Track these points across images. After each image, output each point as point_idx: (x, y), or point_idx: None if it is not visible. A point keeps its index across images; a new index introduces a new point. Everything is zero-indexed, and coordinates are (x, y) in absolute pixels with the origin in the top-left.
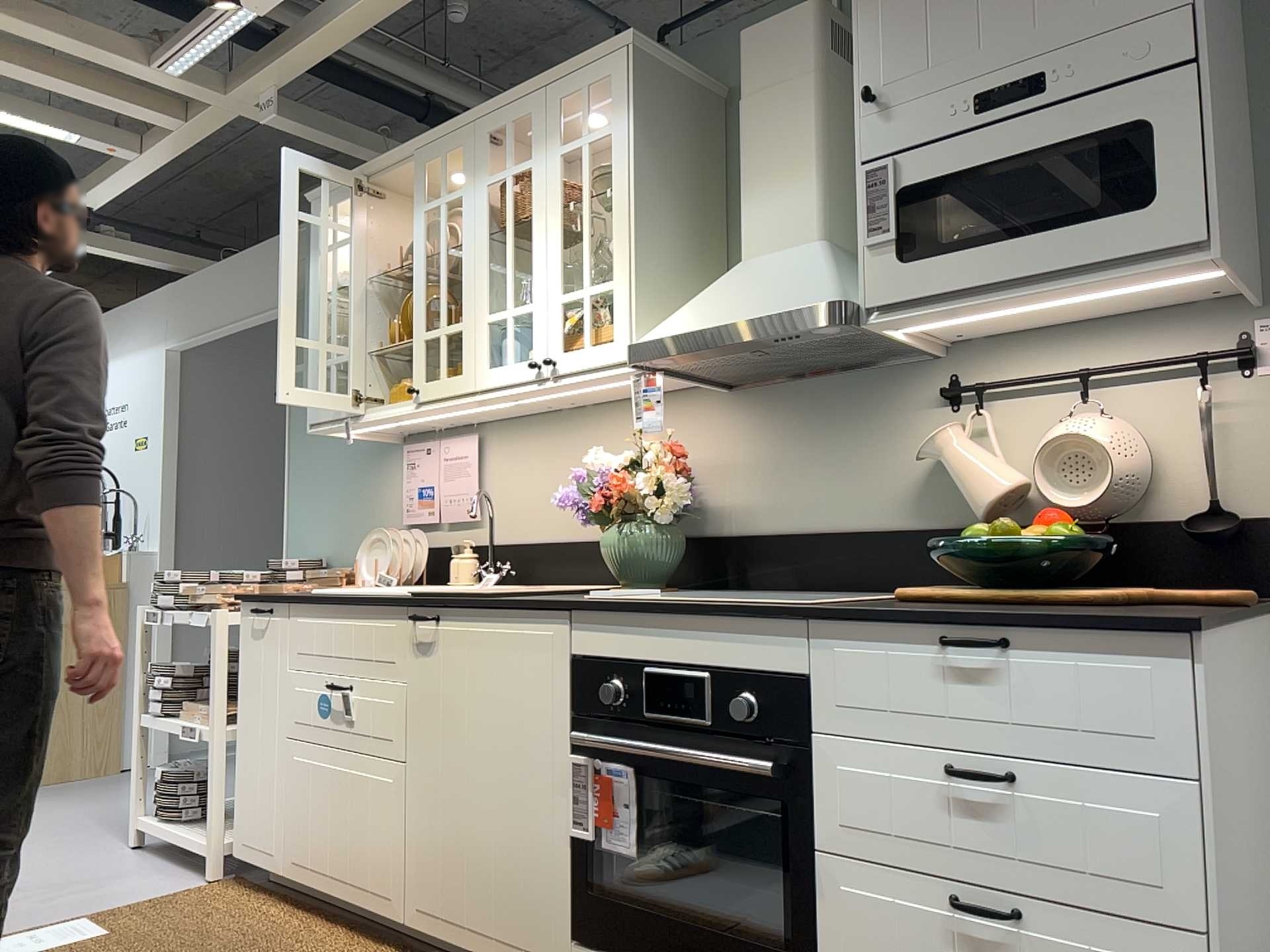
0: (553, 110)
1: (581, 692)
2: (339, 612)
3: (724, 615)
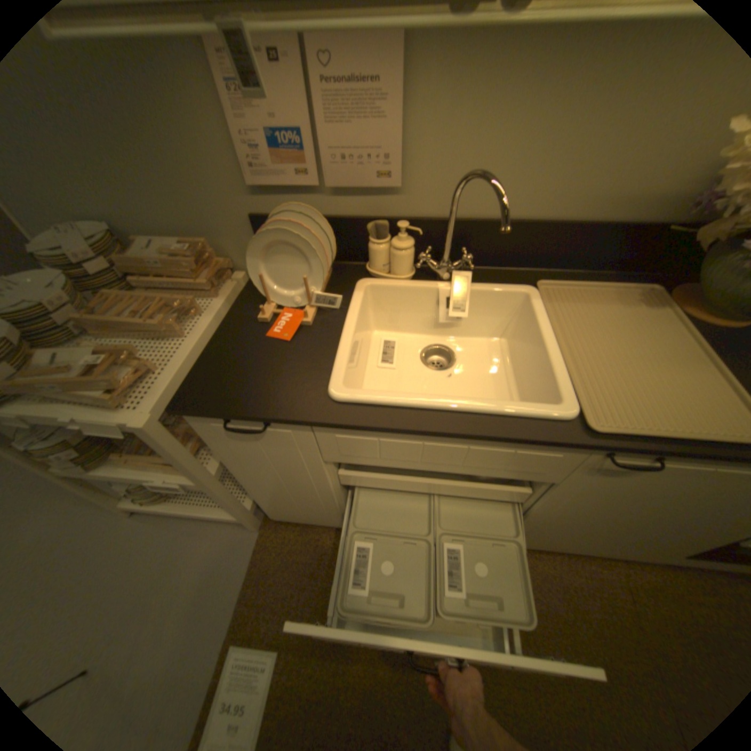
0: None
1: None
2: (439, 439)
3: None
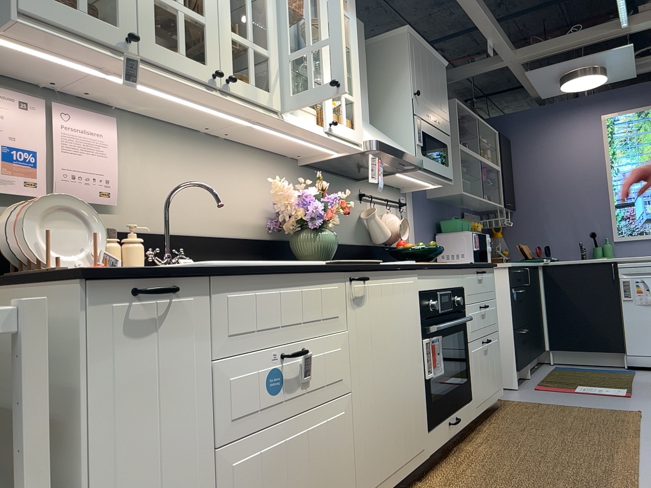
0: None
1: (423, 308)
2: (284, 282)
3: (454, 267)
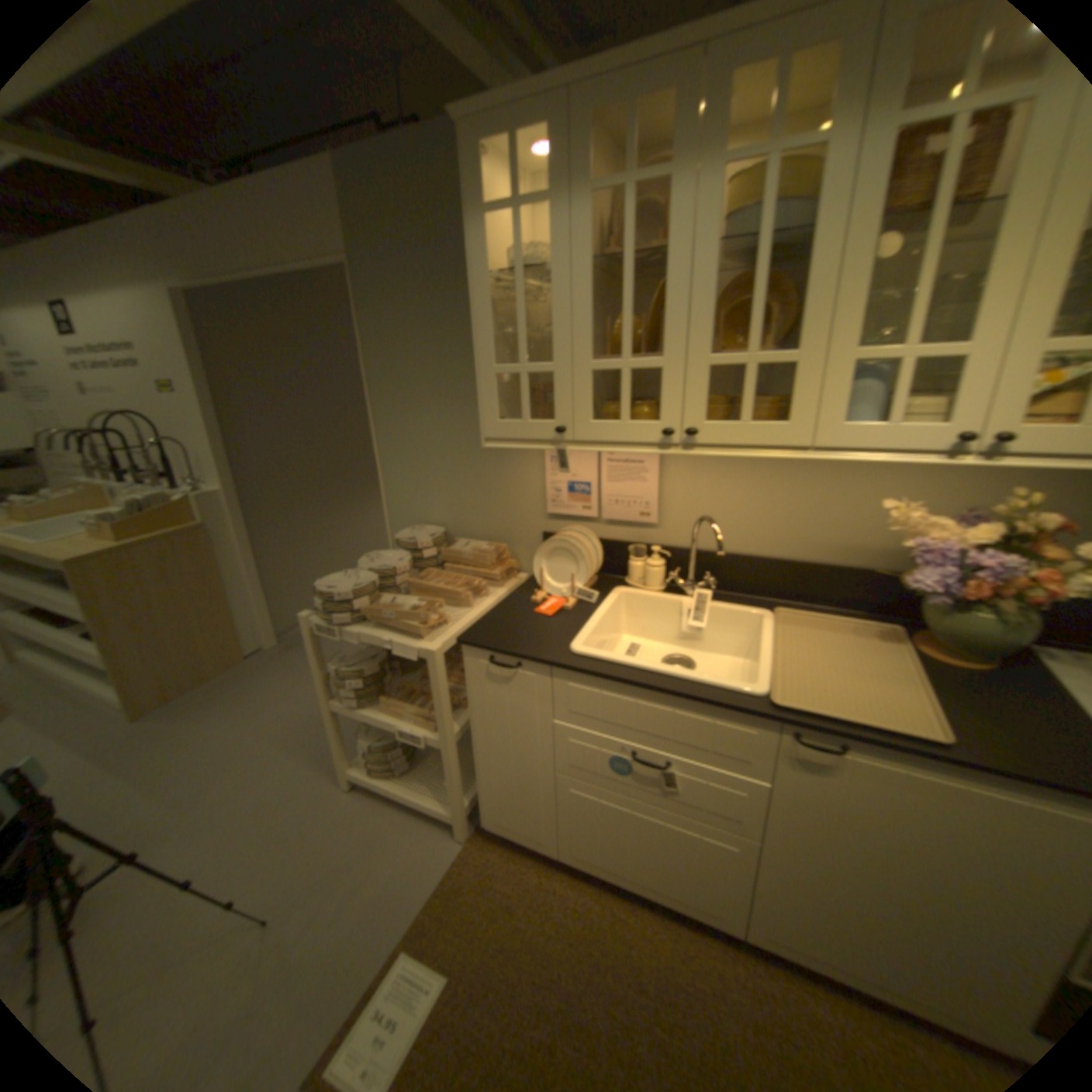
0: None
1: None
2: (649, 697)
3: None
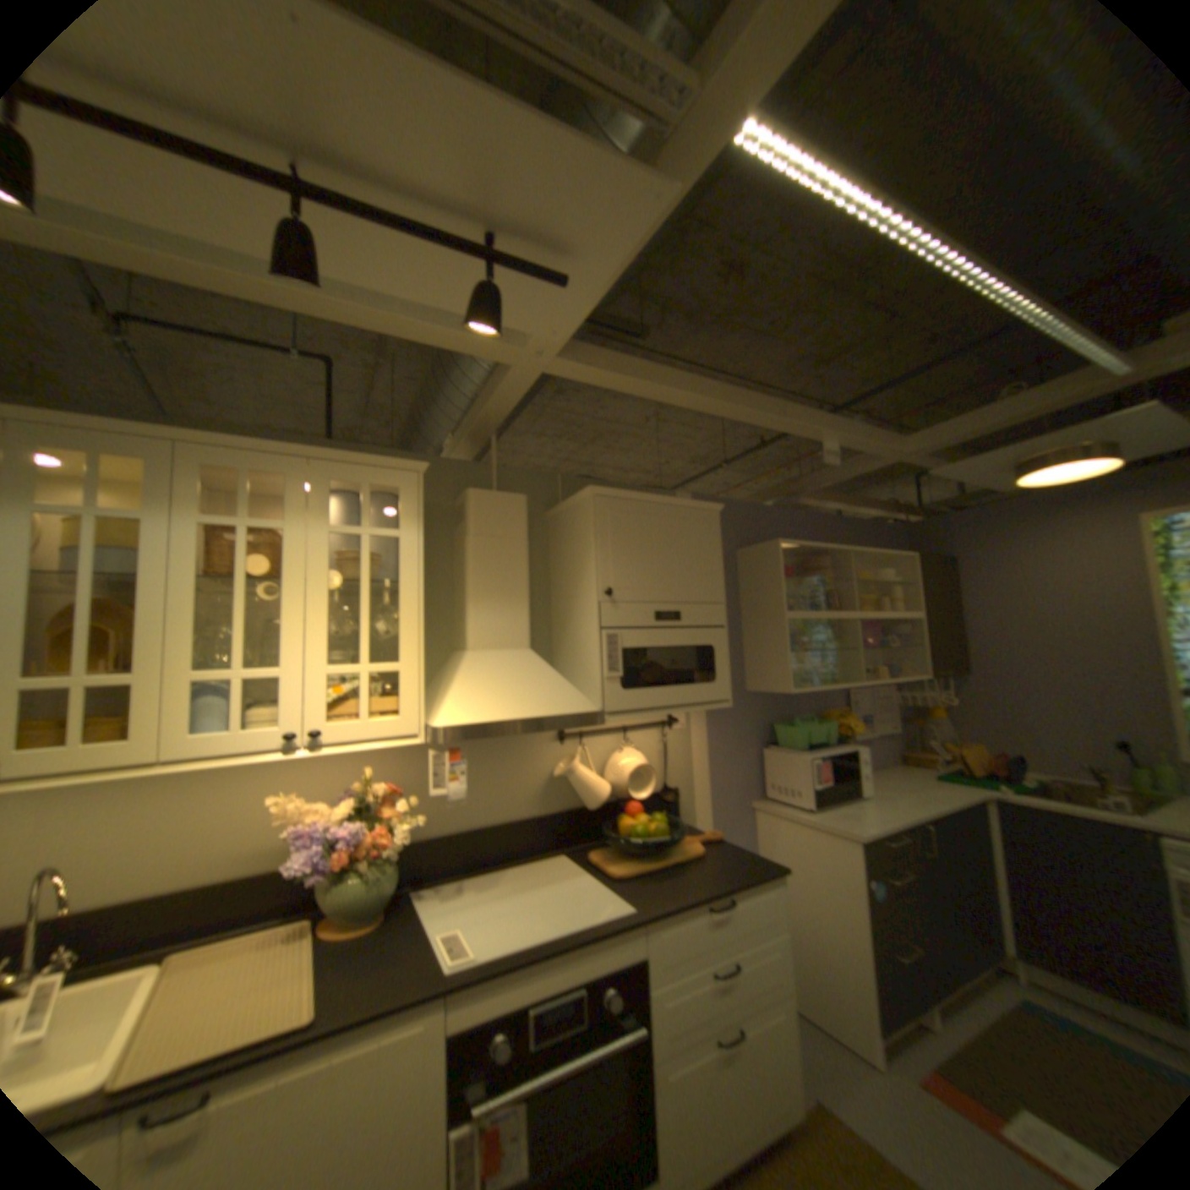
0: (324, 486)
1: (462, 1067)
2: None
3: (600, 944)
